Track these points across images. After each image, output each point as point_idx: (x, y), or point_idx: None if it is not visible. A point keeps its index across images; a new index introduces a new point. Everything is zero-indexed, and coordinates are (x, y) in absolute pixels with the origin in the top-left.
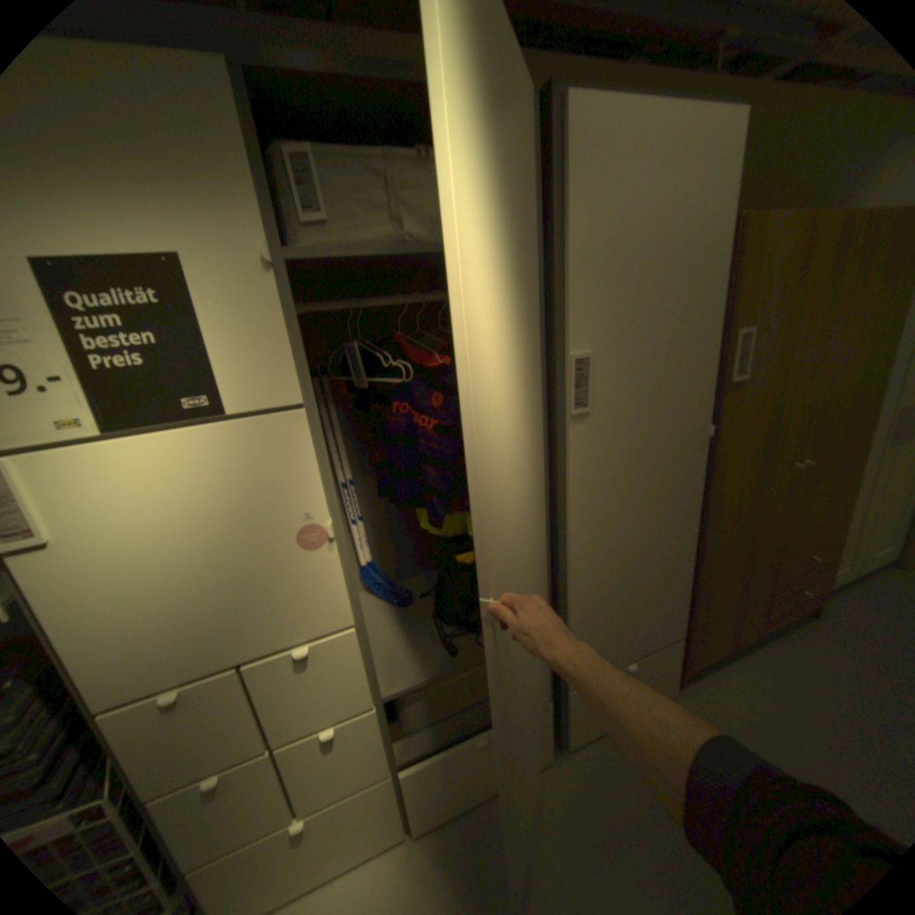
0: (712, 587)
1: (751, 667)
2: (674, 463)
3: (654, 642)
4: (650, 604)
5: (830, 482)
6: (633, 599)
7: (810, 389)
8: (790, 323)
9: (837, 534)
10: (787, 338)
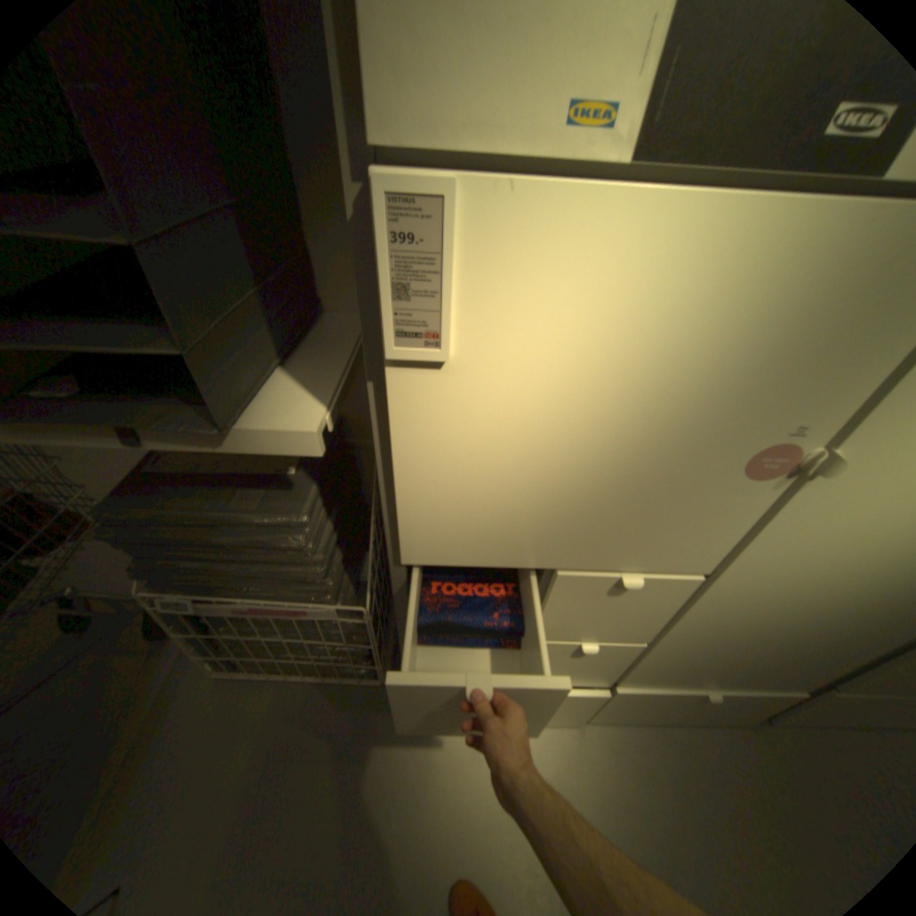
0: None
1: None
2: None
3: None
4: None
5: None
6: None
7: None
8: None
9: None
10: None
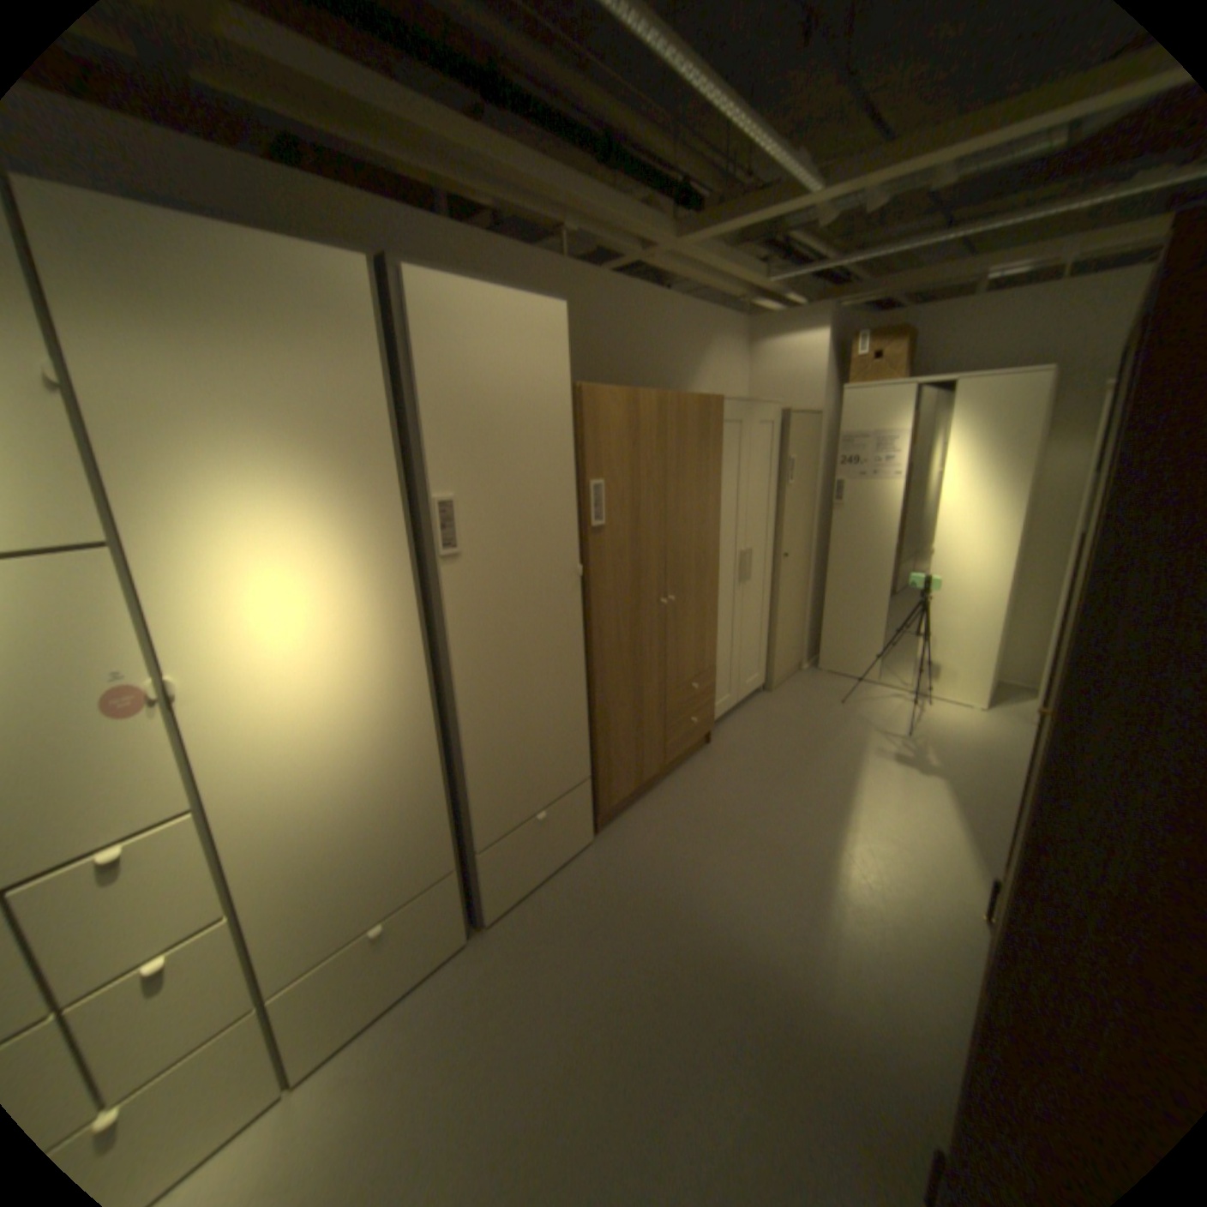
0: (605, 722)
1: (655, 798)
2: (550, 603)
3: (558, 786)
4: (548, 745)
5: (691, 616)
6: (530, 742)
7: (658, 535)
8: (631, 479)
9: (706, 662)
10: (631, 492)
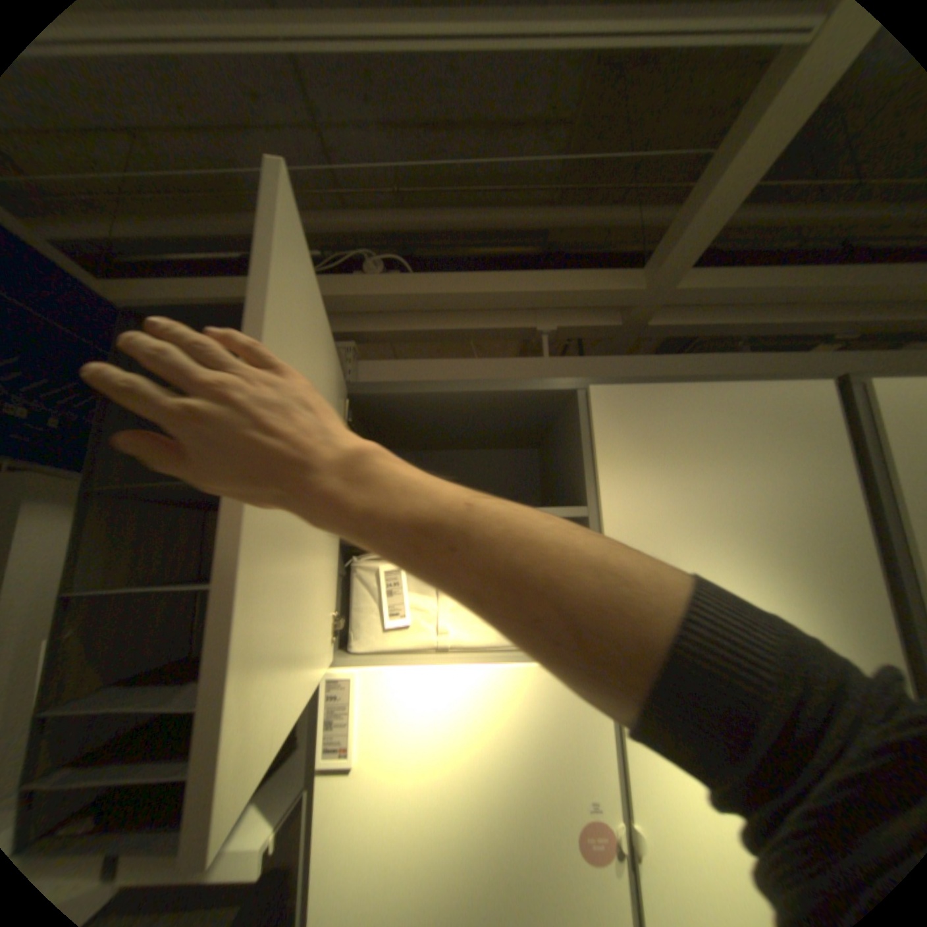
0: None
1: None
2: None
3: None
4: None
5: None
6: None
7: None
8: None
9: None
10: None
